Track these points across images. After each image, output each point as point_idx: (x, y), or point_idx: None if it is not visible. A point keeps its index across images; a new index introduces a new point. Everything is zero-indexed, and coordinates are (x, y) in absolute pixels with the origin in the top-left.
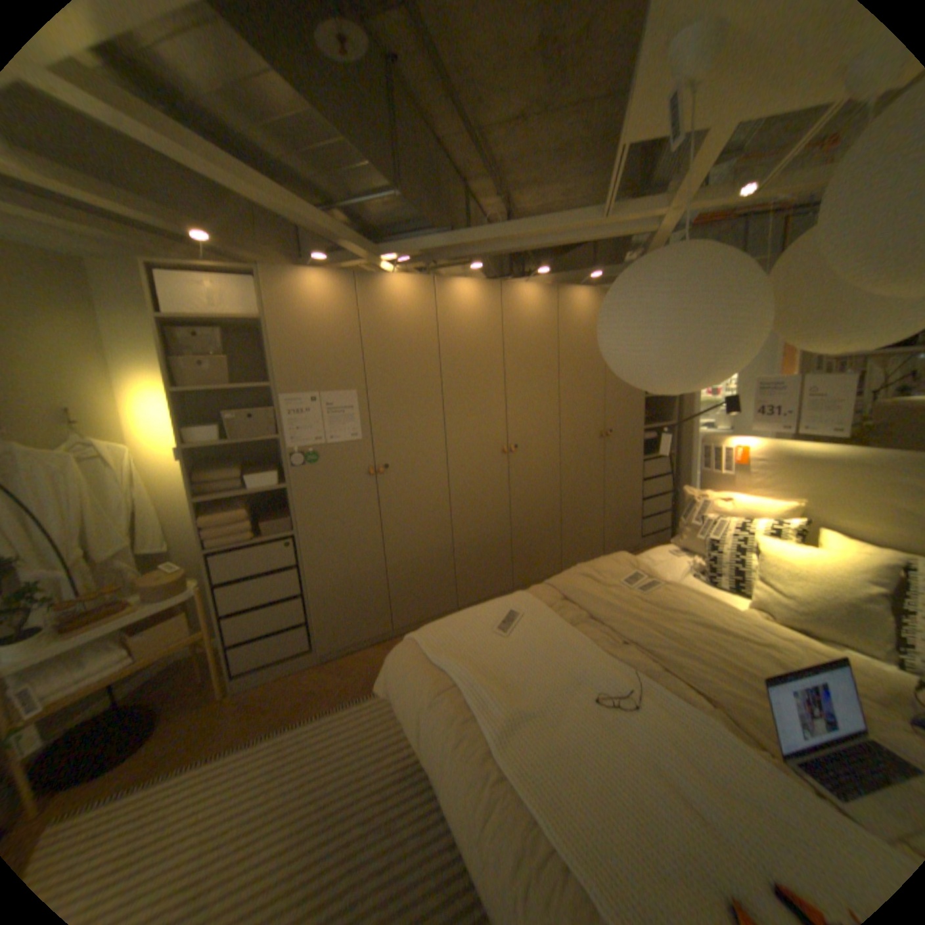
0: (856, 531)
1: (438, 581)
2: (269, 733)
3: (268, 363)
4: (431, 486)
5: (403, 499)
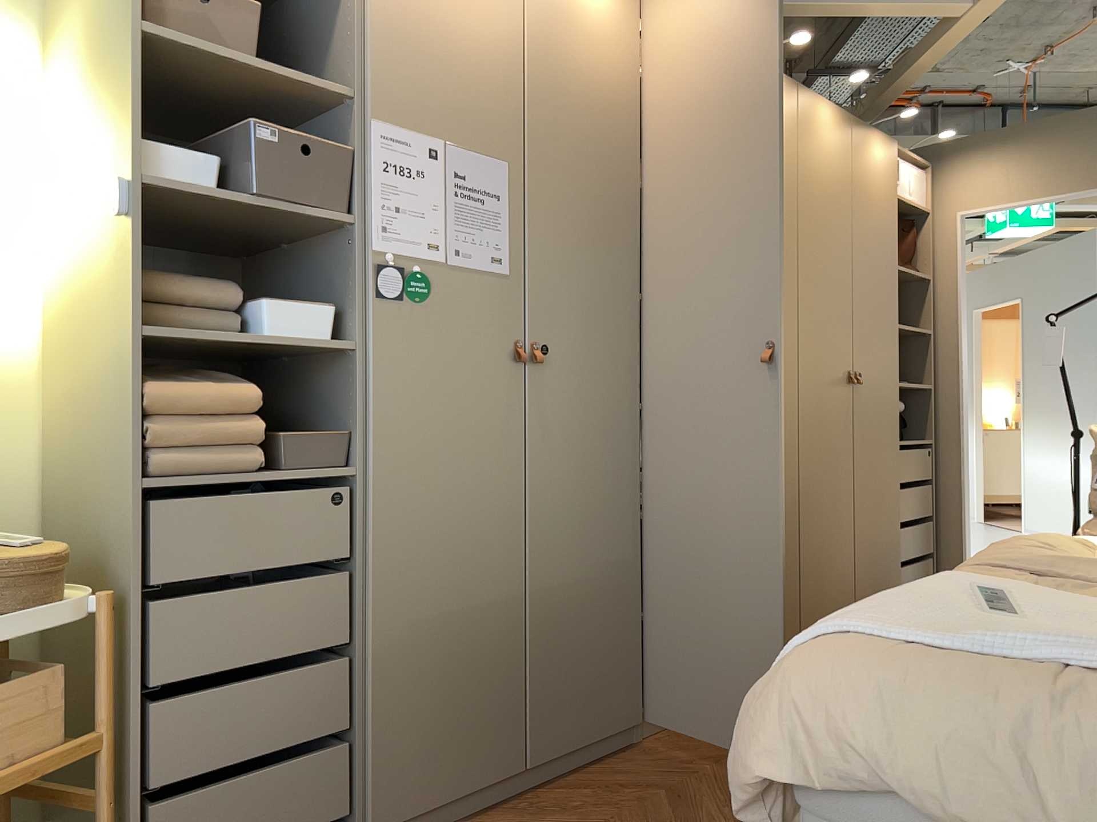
0: None
1: (616, 647)
2: None
3: (358, 44)
4: (616, 415)
5: (569, 432)
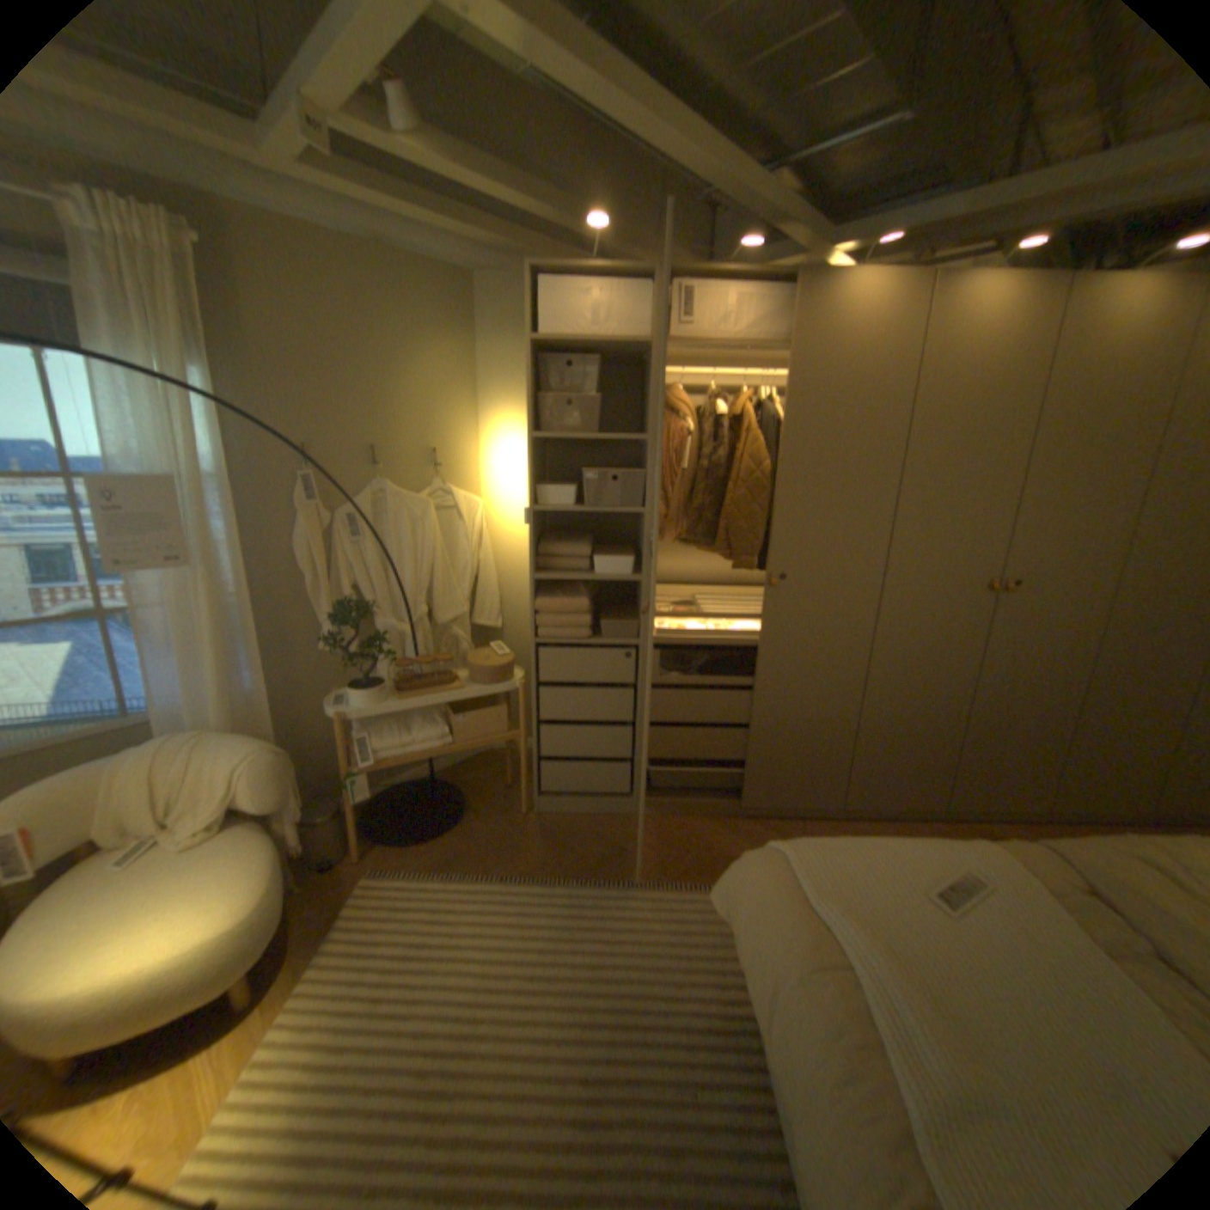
0: None
1: (823, 762)
2: (568, 878)
3: (650, 407)
4: (845, 620)
5: (797, 630)
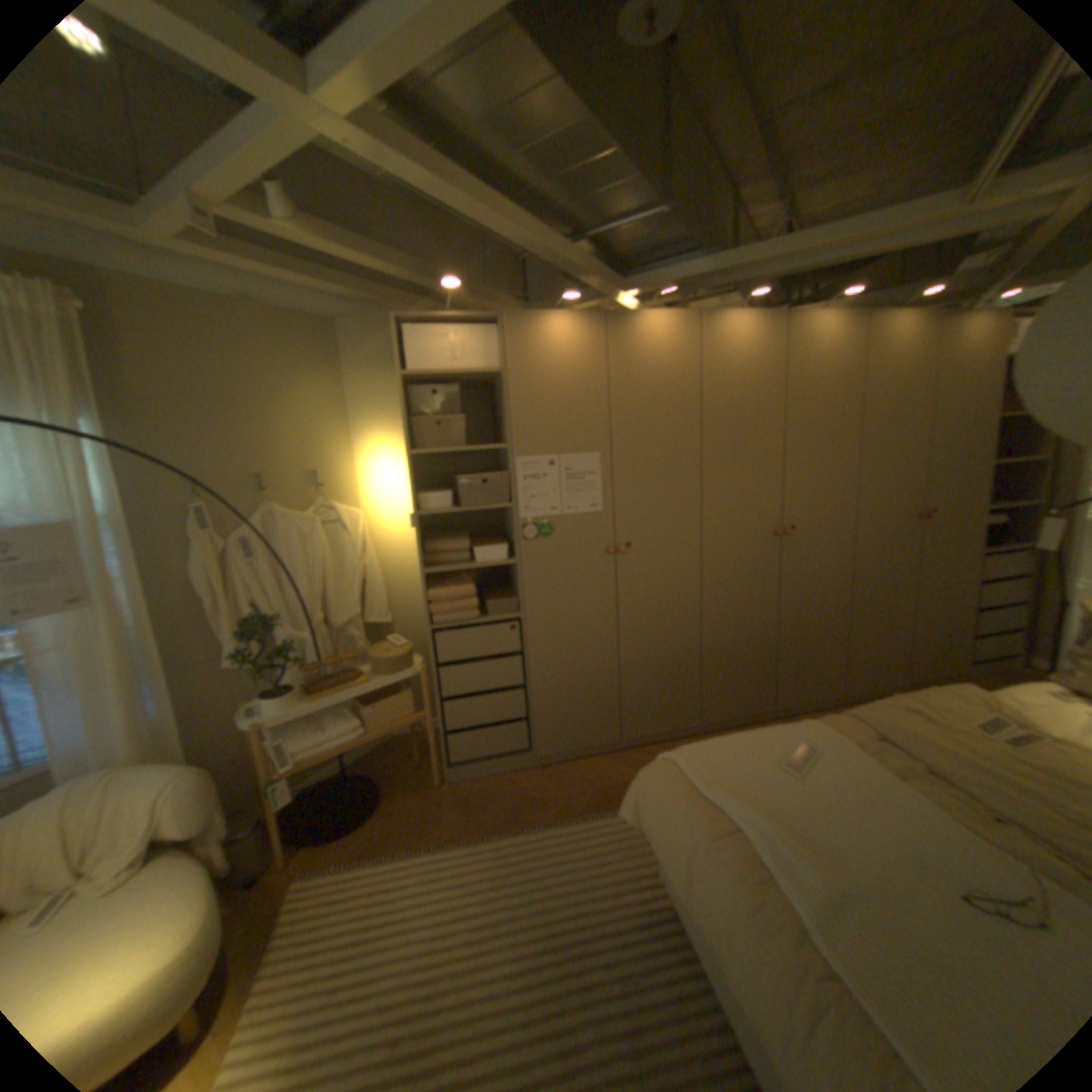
0: None
1: (681, 689)
2: (491, 834)
3: (508, 422)
4: (680, 572)
5: (646, 585)
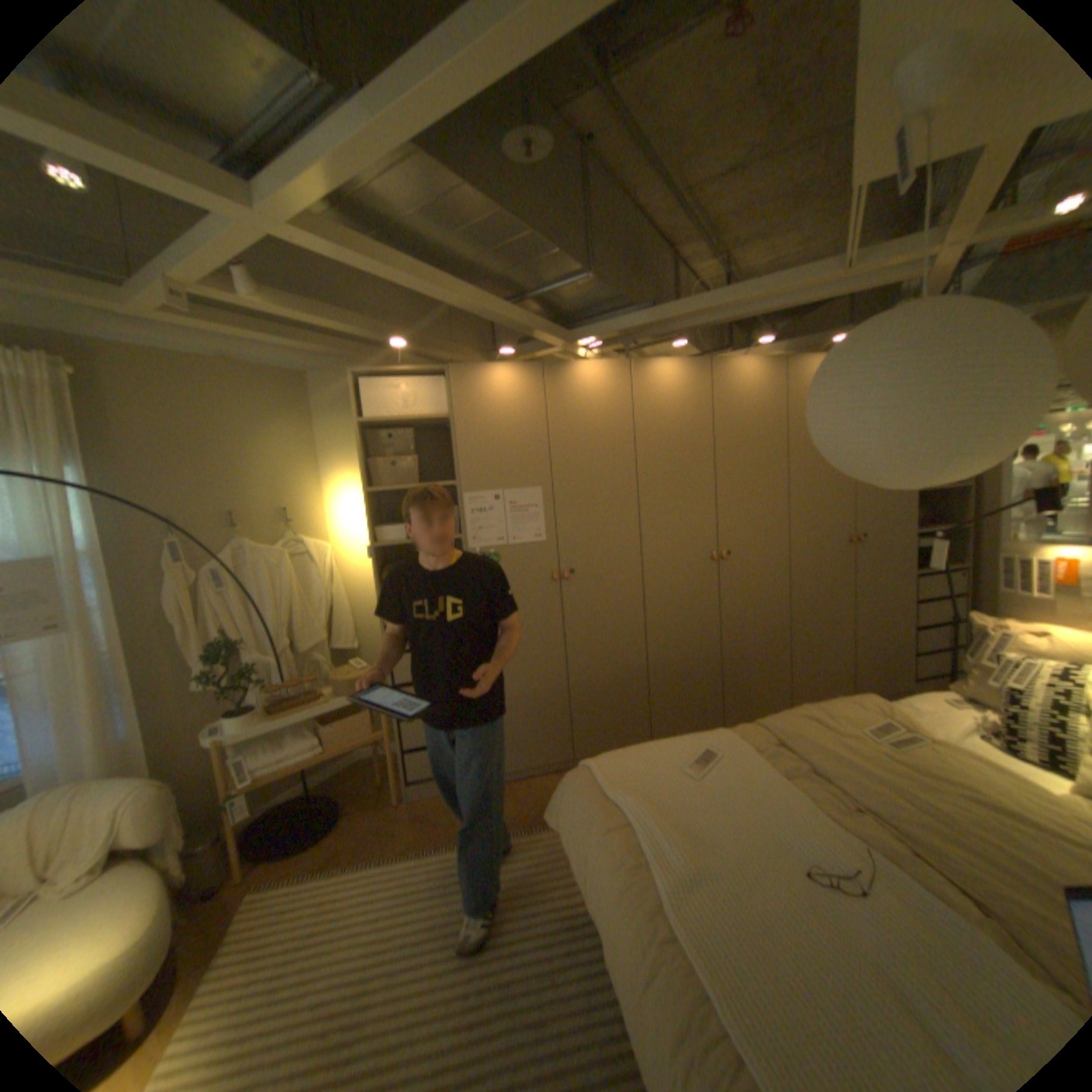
0: None
1: (629, 709)
2: (438, 849)
3: (455, 462)
4: (622, 596)
5: (590, 609)
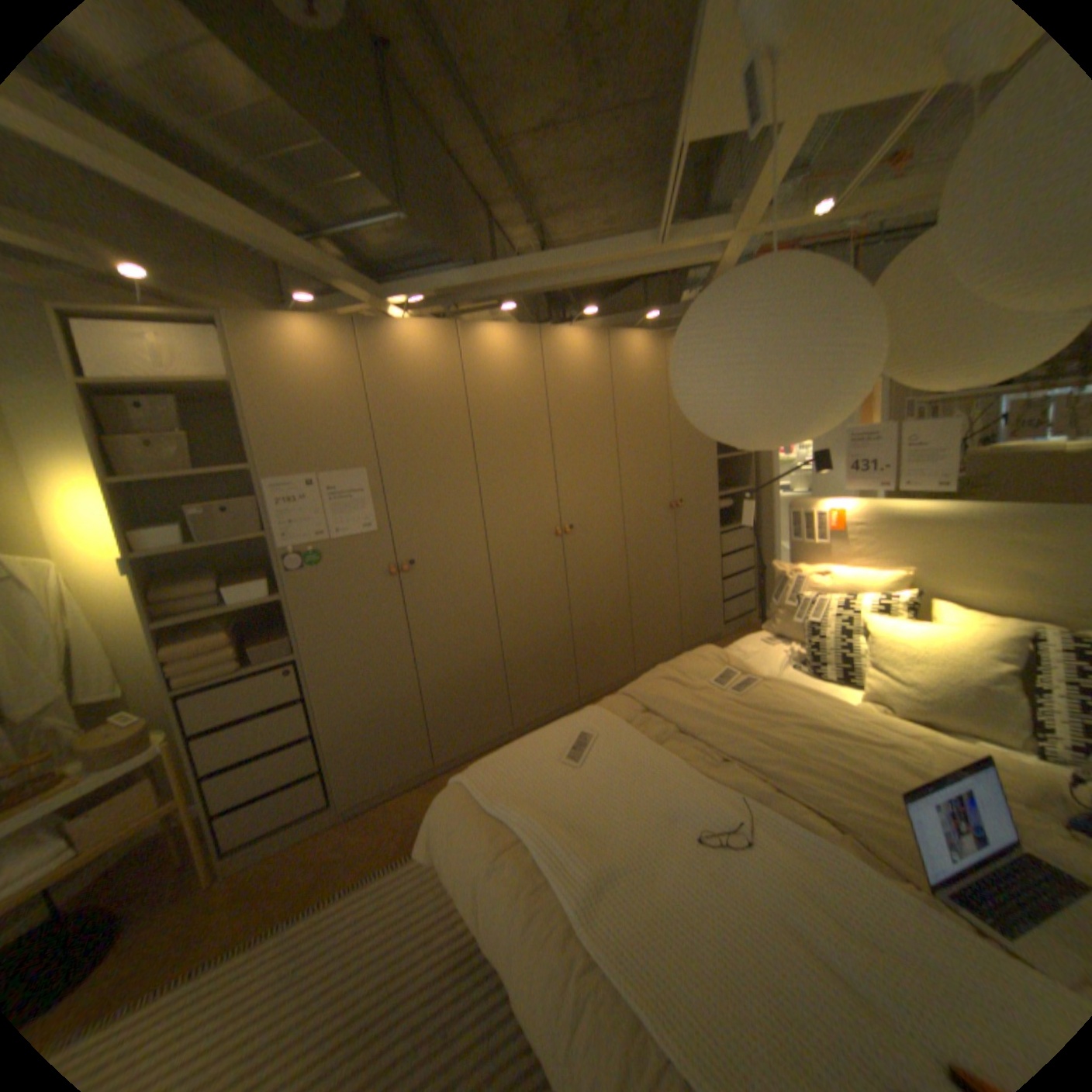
0: (972, 600)
1: (488, 700)
2: (277, 924)
3: (245, 438)
4: (470, 583)
5: (437, 601)
